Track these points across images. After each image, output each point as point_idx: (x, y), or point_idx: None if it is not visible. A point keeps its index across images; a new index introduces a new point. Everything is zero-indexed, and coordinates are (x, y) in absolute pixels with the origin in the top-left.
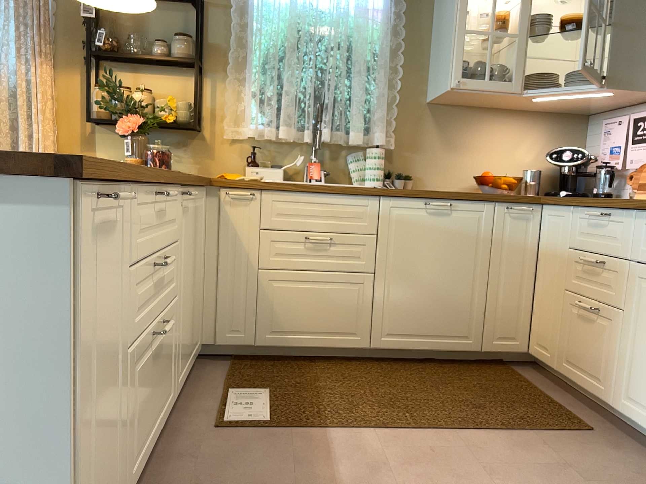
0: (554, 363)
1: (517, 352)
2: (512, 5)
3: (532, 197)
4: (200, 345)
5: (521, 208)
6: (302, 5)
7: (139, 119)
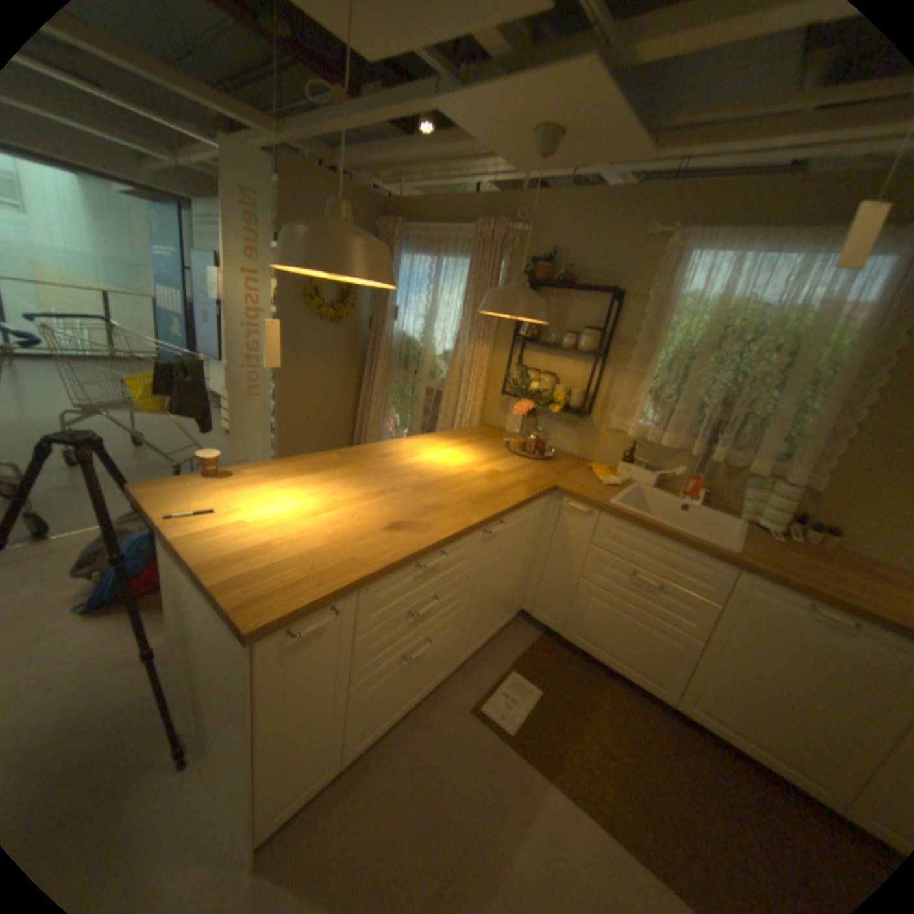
0: None
1: None
2: None
3: None
4: (520, 611)
5: None
6: (740, 296)
7: (530, 404)
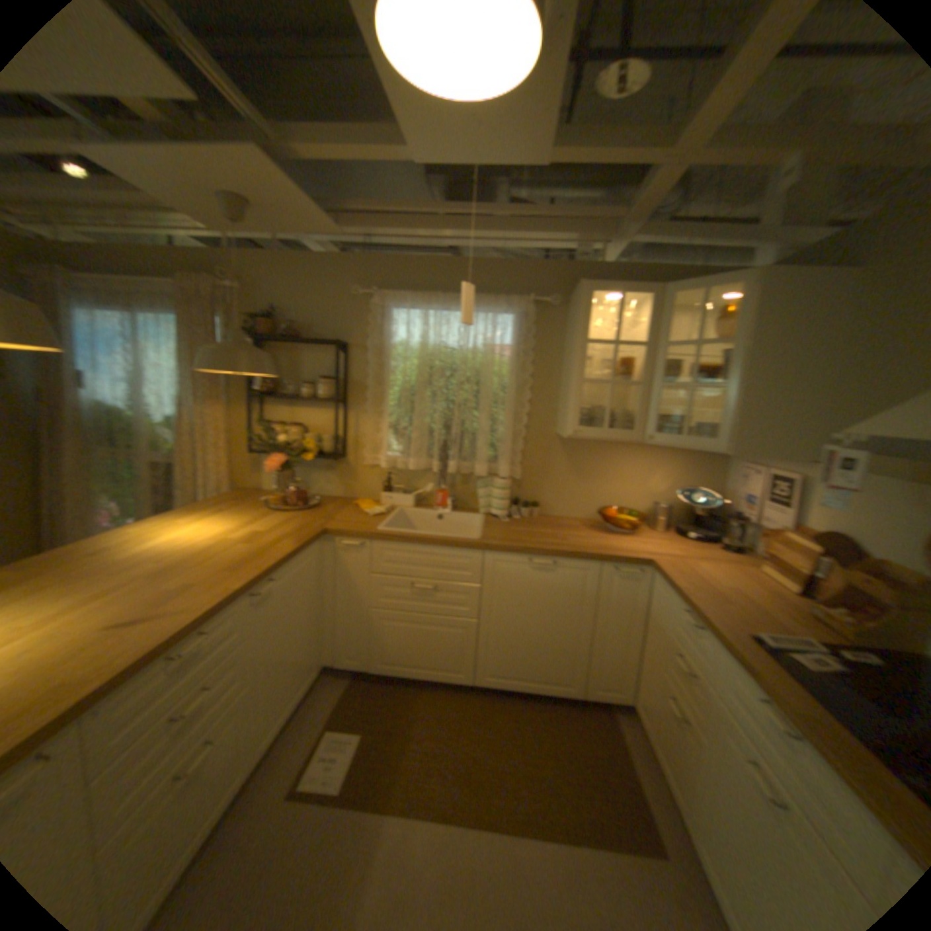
0: (653, 740)
1: (623, 706)
2: (644, 343)
3: (644, 559)
4: (323, 669)
5: (630, 572)
6: (435, 344)
7: (285, 458)
